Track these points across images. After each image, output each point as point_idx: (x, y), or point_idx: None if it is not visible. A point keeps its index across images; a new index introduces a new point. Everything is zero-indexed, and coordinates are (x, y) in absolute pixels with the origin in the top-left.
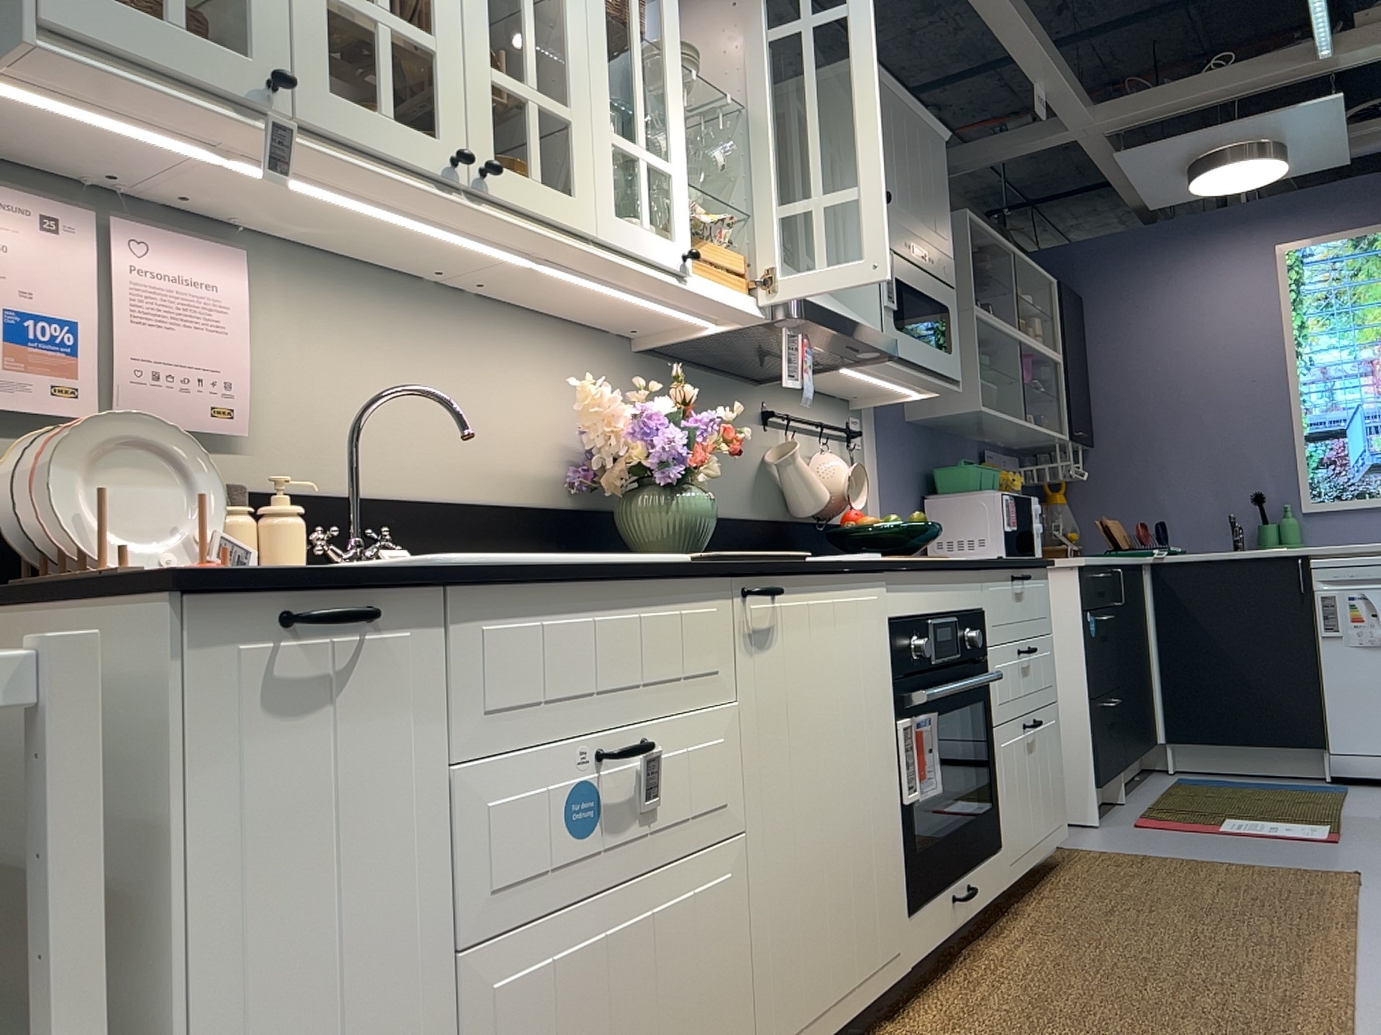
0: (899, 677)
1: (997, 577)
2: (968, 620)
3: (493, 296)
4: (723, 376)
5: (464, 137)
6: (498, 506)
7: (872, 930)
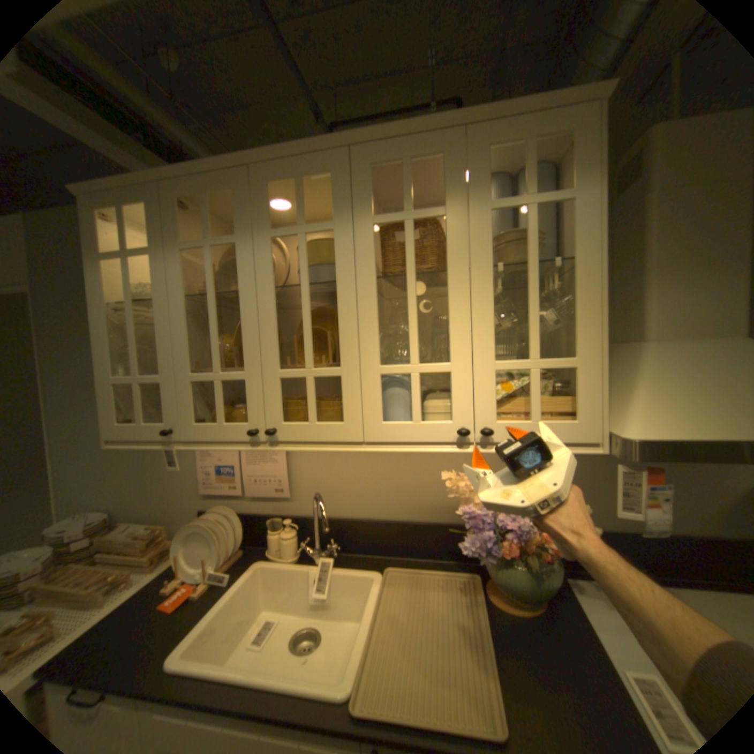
0: None
1: None
2: None
3: None
4: None
5: (263, 415)
6: (422, 523)
7: None
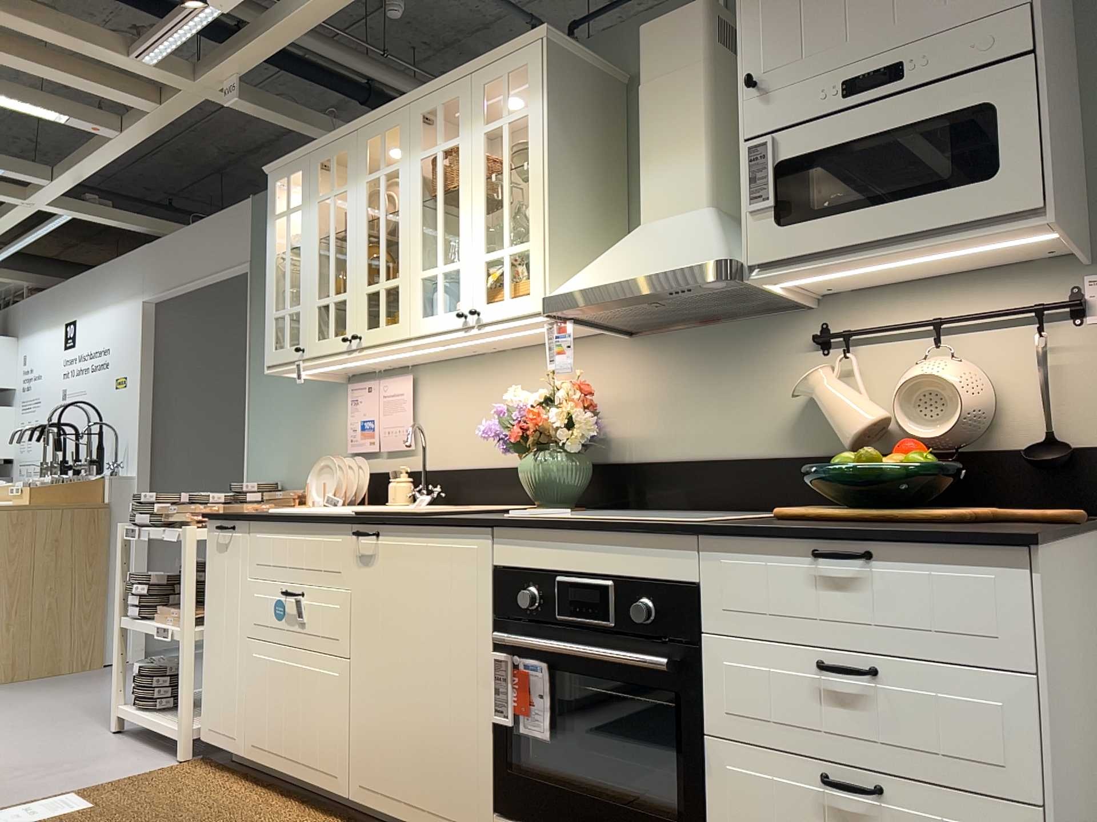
0: (503, 618)
1: (747, 547)
2: (644, 589)
3: (514, 345)
4: (741, 321)
5: (354, 326)
6: (516, 467)
7: (444, 787)
